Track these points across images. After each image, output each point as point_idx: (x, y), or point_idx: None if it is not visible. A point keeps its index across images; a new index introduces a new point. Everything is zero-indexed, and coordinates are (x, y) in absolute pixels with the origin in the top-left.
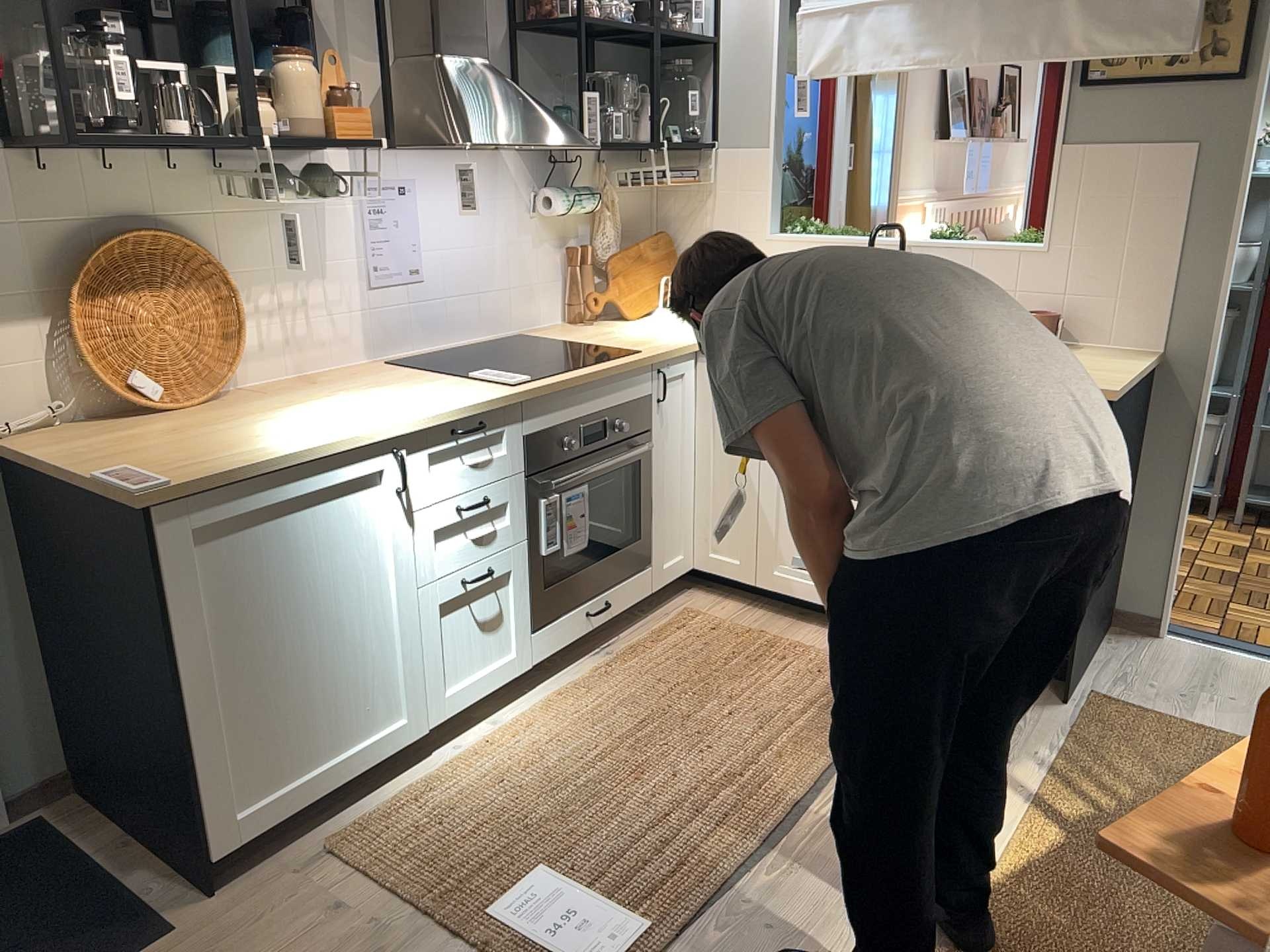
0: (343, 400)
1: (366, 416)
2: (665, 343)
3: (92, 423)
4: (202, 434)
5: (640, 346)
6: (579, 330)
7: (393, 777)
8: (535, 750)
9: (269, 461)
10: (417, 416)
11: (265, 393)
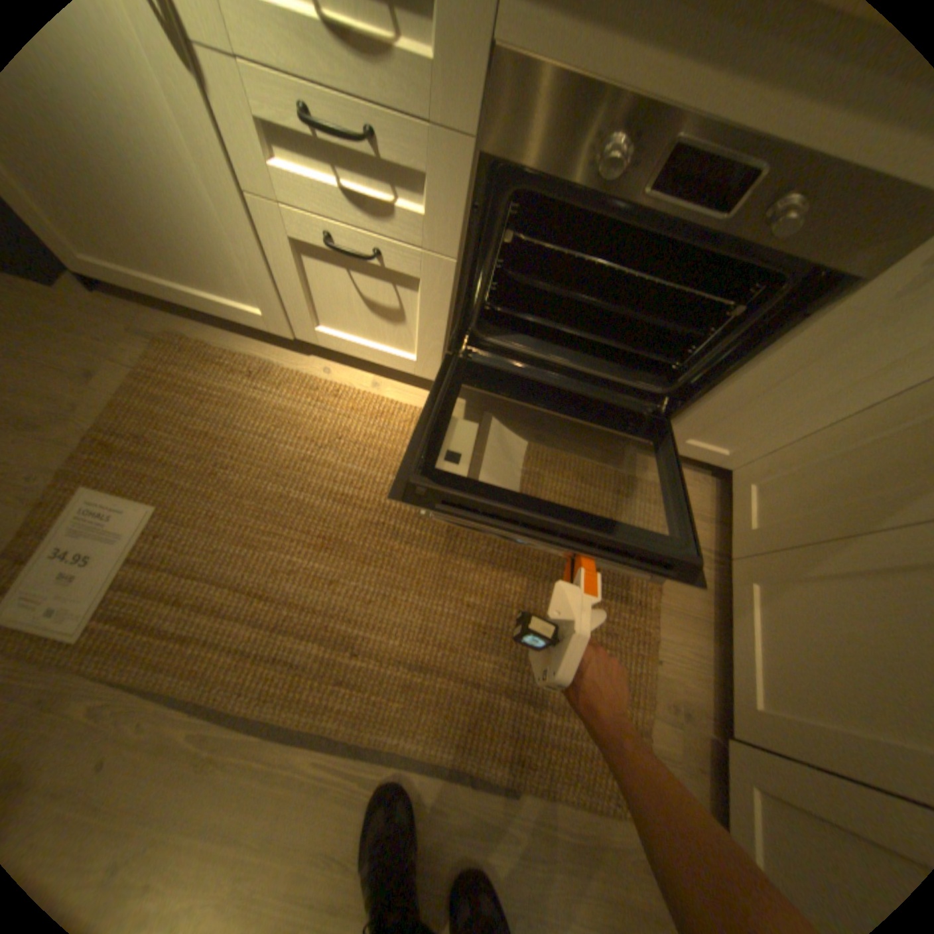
0: None
1: None
2: None
3: None
4: None
5: None
6: None
7: (268, 339)
8: (336, 434)
9: None
10: None
11: None
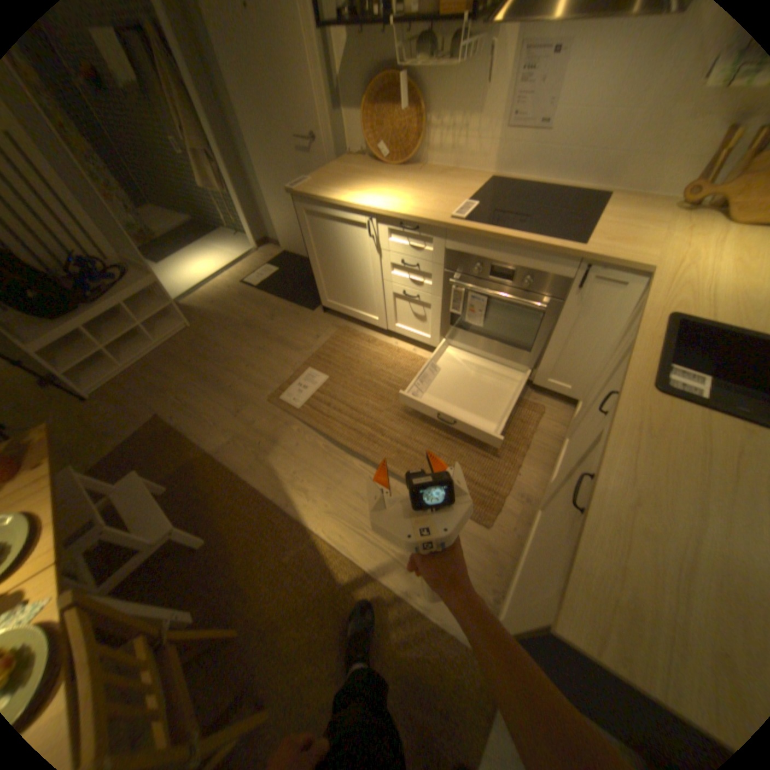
0: (411, 187)
1: (381, 198)
2: (630, 251)
3: (371, 158)
4: (354, 178)
5: (606, 241)
6: (661, 210)
7: (377, 332)
8: (394, 364)
9: (320, 197)
10: (384, 208)
11: (422, 170)
